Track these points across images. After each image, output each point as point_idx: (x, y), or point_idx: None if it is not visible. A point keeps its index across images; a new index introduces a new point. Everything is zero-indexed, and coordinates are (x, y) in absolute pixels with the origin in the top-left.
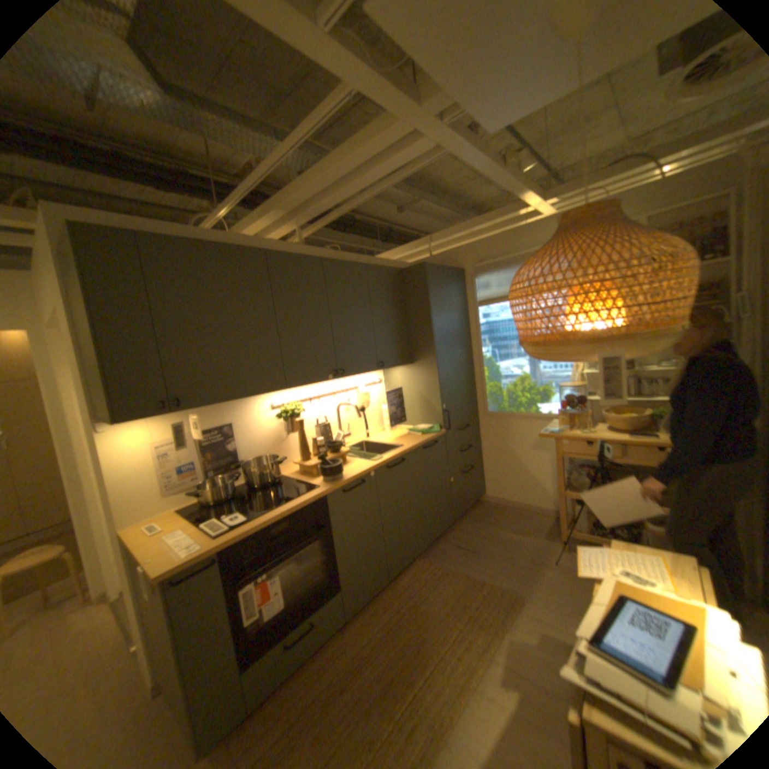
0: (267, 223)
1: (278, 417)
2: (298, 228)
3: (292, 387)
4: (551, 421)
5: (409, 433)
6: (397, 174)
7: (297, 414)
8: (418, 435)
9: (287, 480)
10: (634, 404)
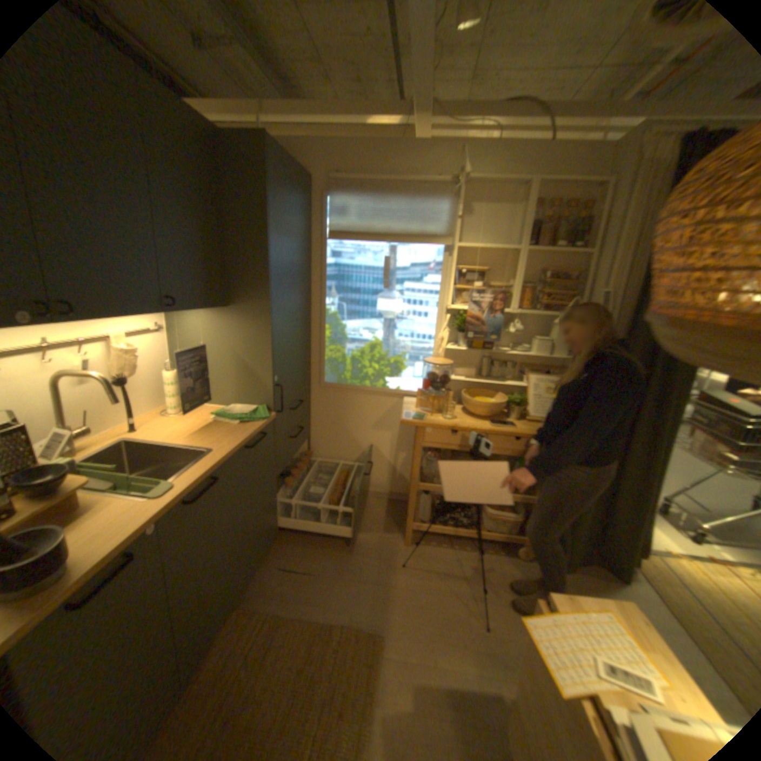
0: None
1: None
2: None
3: None
4: (398, 398)
5: (217, 421)
6: None
7: None
8: (235, 424)
9: None
10: (481, 385)
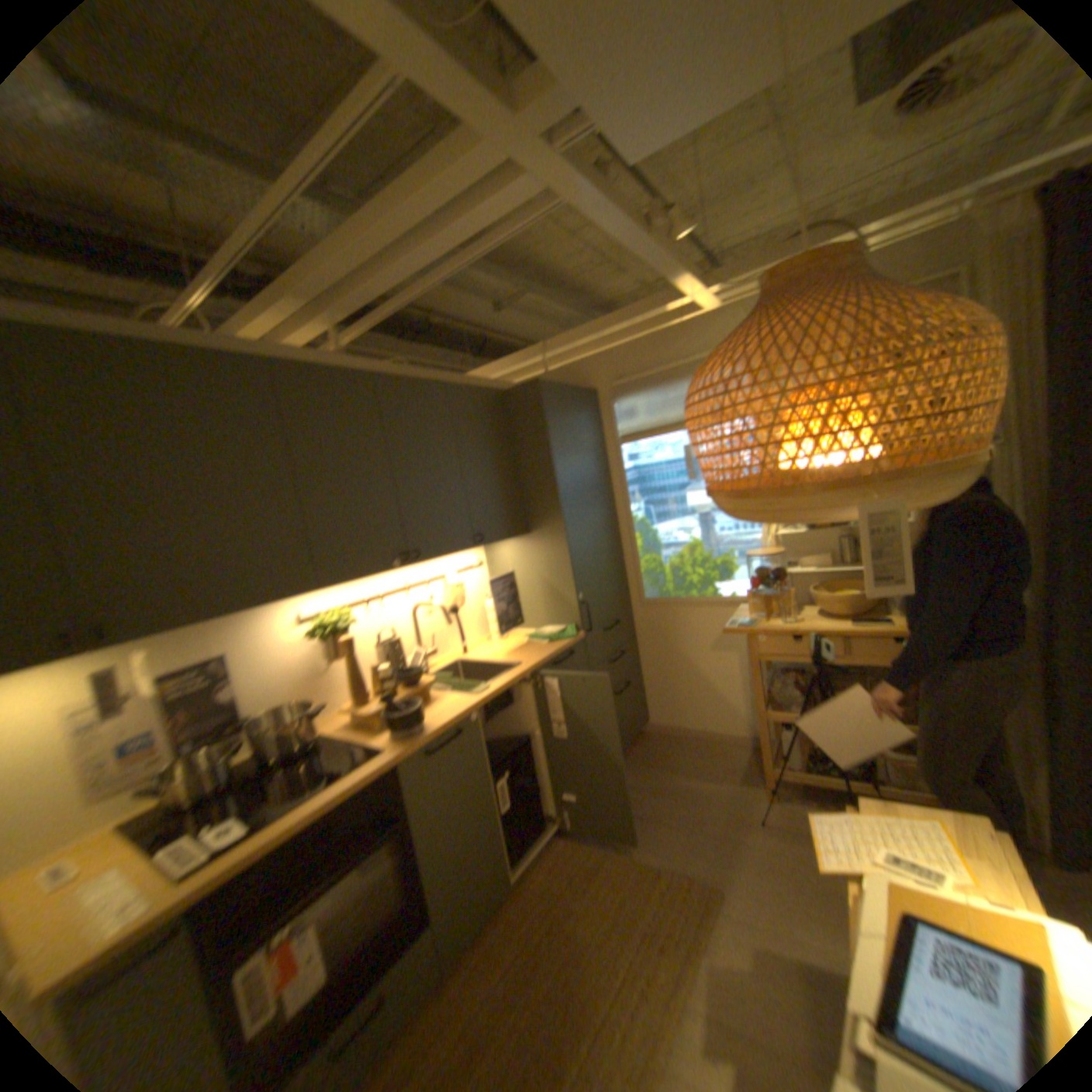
0: (280, 316)
1: (311, 633)
2: (335, 325)
3: (332, 584)
4: (737, 606)
5: (530, 641)
6: (489, 236)
7: (345, 625)
8: (545, 642)
9: (331, 740)
10: (851, 575)
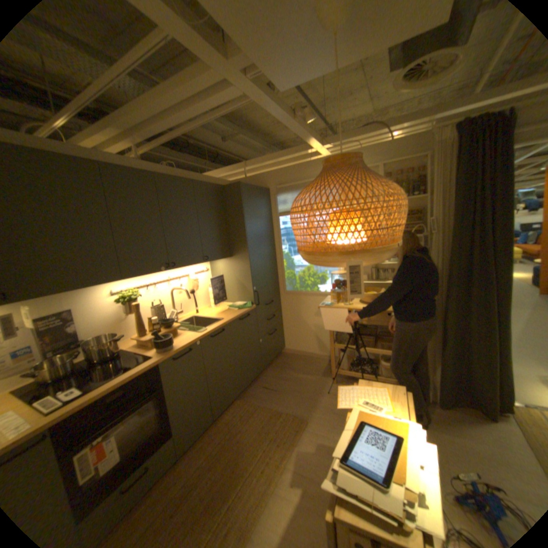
0: (104, 138)
1: (117, 301)
2: (134, 145)
3: (128, 278)
4: (326, 297)
5: (229, 309)
6: (215, 112)
7: (135, 298)
8: (236, 310)
9: (125, 354)
10: (375, 285)
